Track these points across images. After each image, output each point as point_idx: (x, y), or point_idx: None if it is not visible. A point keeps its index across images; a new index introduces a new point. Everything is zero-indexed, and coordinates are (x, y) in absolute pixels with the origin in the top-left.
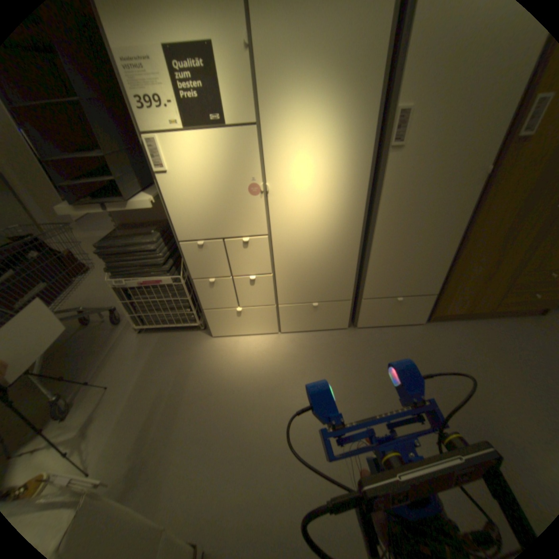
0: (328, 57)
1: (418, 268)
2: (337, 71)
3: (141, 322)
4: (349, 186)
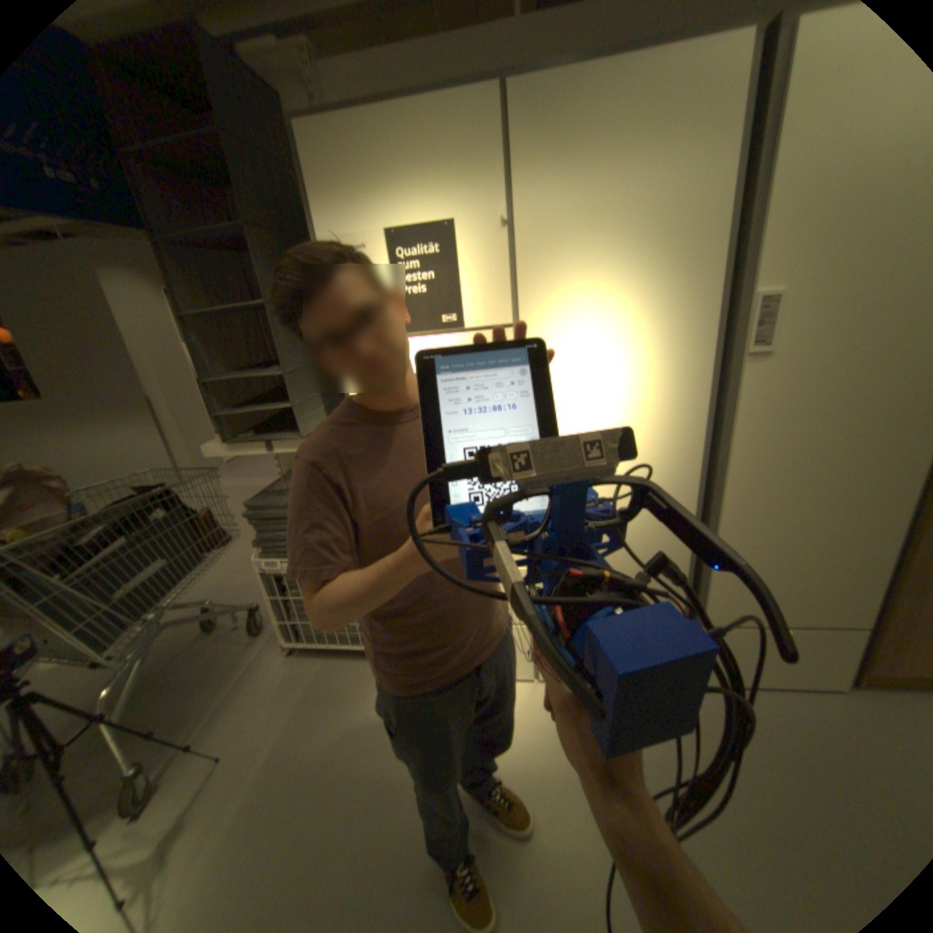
0: (631, 229)
1: (821, 572)
2: (646, 248)
3: (294, 637)
4: (672, 419)
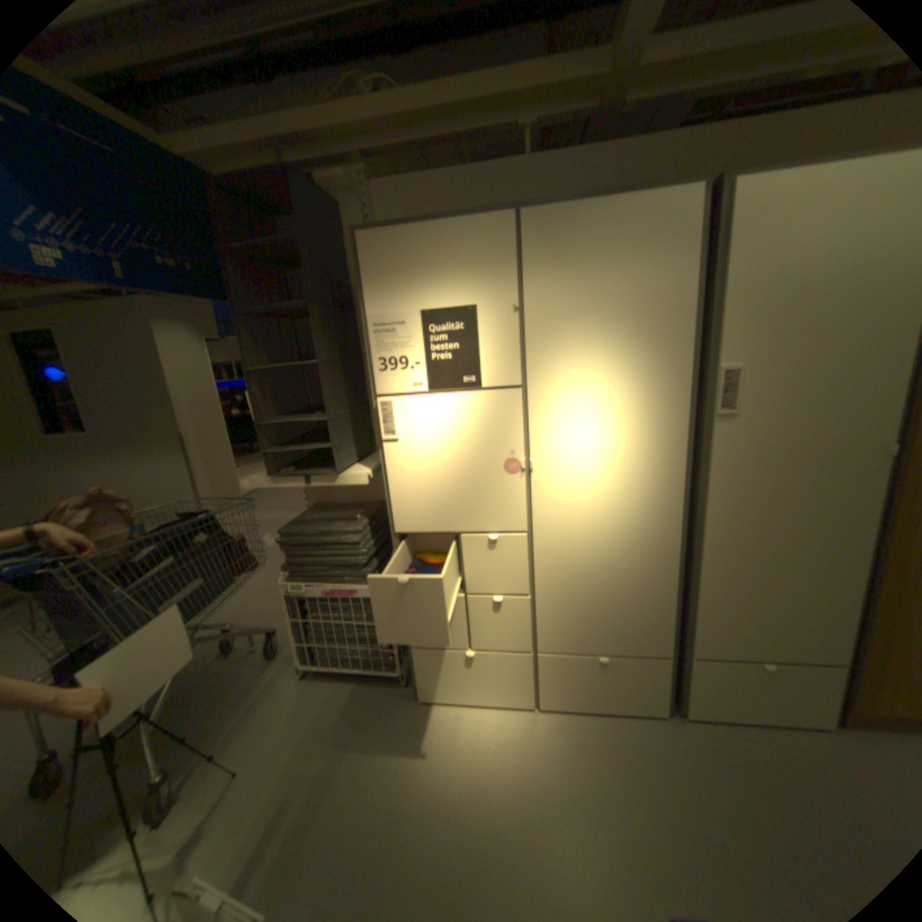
0: (617, 317)
1: (797, 609)
2: (629, 331)
3: (309, 660)
4: (656, 467)
